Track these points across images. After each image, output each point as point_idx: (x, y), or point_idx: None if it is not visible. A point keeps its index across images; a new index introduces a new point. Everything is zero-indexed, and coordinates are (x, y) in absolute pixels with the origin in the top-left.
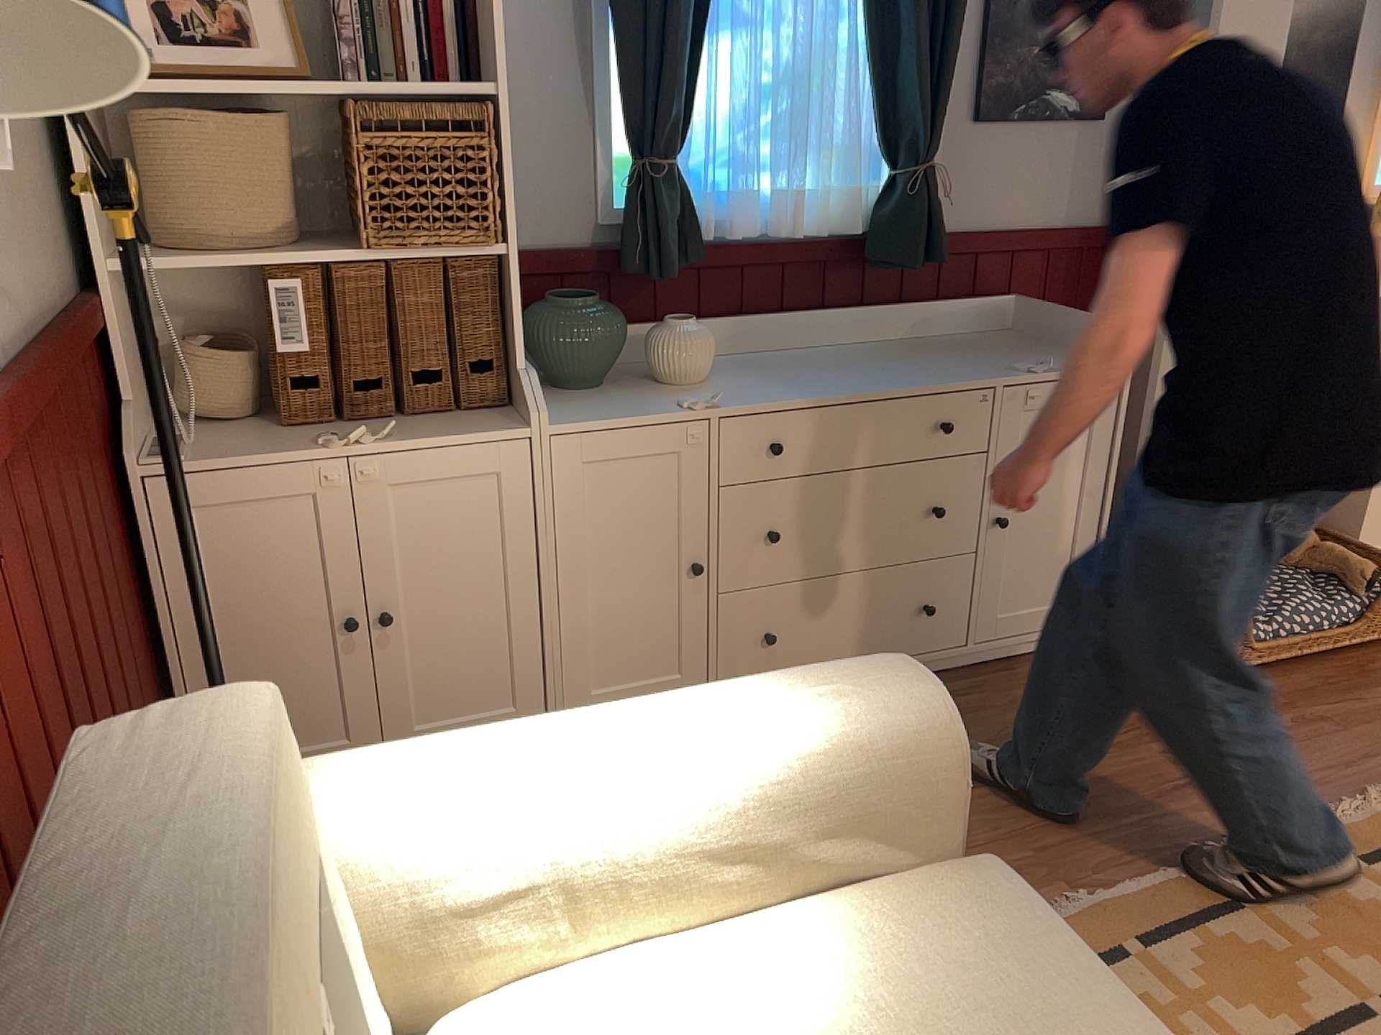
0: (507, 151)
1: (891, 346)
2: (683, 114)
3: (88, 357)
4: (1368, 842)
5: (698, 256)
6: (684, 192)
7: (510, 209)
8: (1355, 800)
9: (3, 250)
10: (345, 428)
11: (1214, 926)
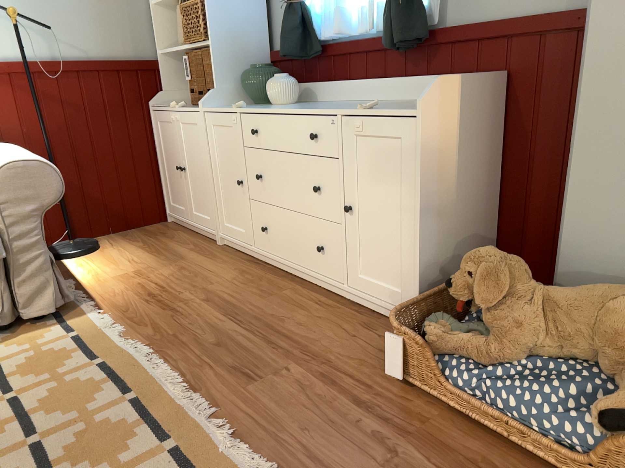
0: (206, 5)
1: (397, 102)
2: None
3: (144, 75)
4: (199, 455)
5: (318, 49)
6: (304, 17)
7: (209, 27)
8: (257, 457)
9: (85, 40)
10: (195, 107)
11: (110, 385)
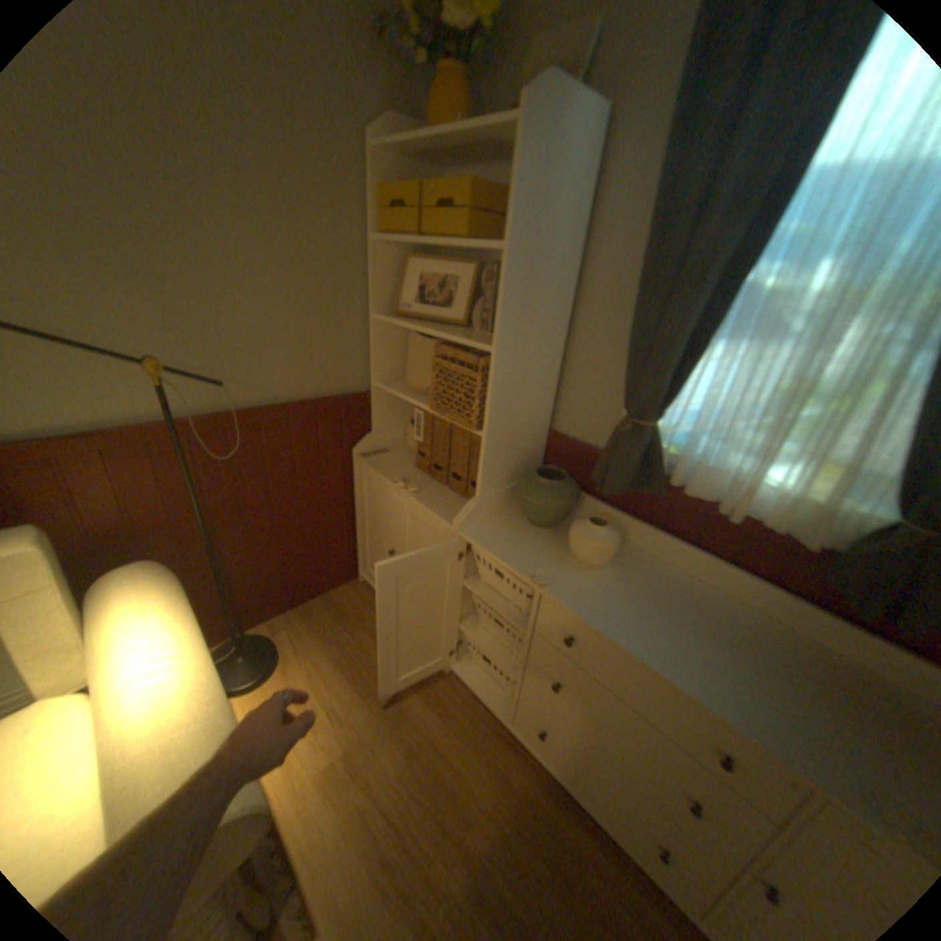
0: (493, 384)
1: (825, 658)
2: (665, 393)
3: (350, 412)
4: None
5: (663, 491)
6: (657, 446)
7: (489, 415)
8: None
9: (270, 372)
10: (426, 479)
11: None
